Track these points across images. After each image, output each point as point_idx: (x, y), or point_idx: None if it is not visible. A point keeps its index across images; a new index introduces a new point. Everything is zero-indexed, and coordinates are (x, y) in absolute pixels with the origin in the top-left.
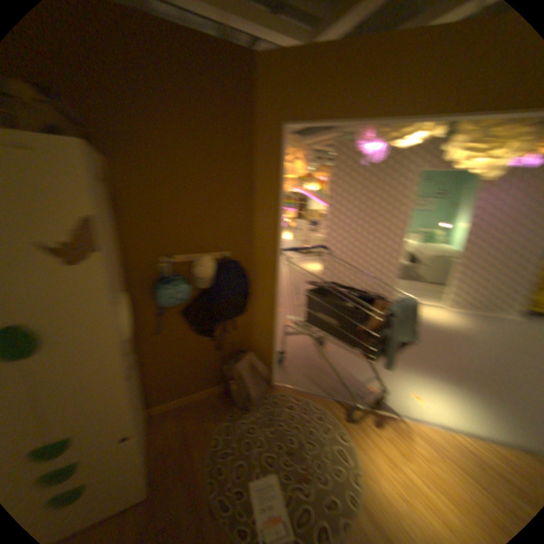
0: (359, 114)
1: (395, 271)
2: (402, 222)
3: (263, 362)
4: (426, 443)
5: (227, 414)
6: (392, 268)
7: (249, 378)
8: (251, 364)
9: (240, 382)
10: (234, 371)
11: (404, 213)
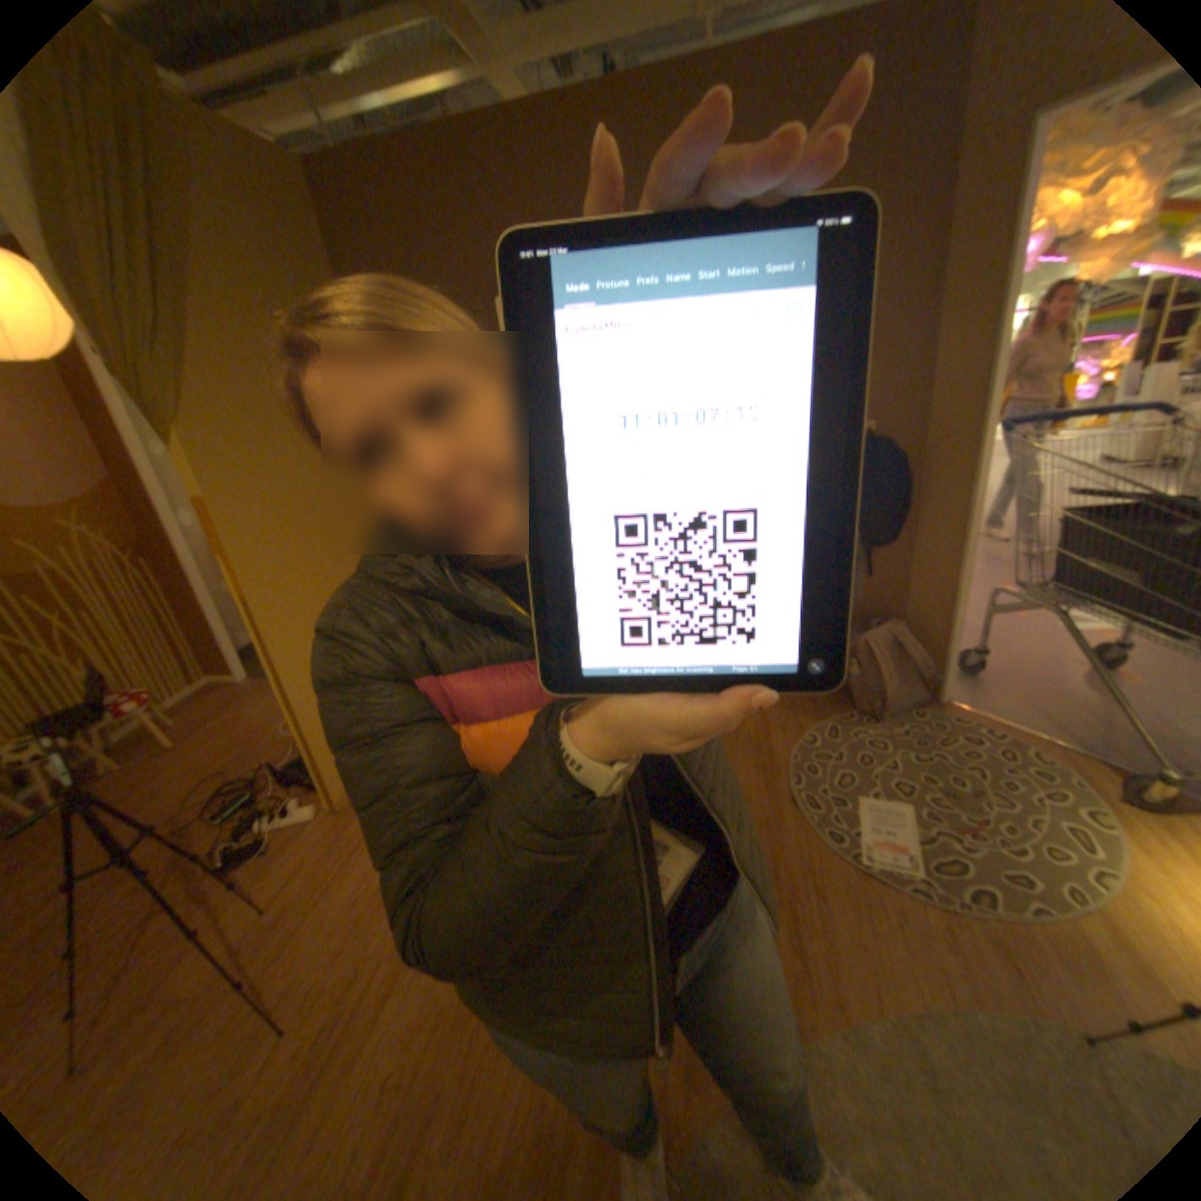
0: None
1: None
2: None
3: (928, 651)
4: None
5: (841, 715)
6: None
7: (891, 661)
8: (899, 642)
9: (872, 665)
10: (863, 642)
11: None
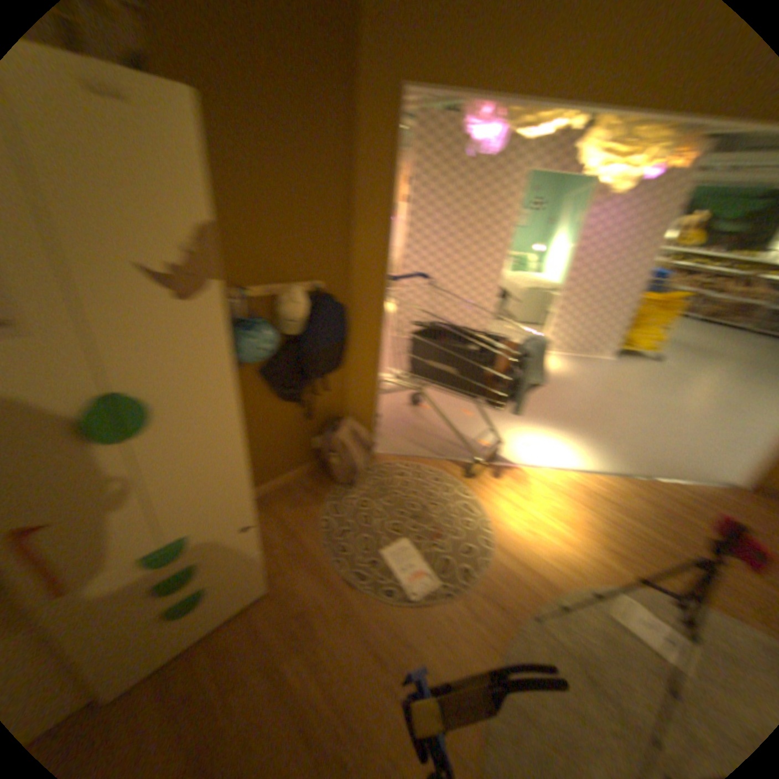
0: (514, 89)
1: (493, 310)
2: (505, 244)
3: (365, 428)
4: (544, 485)
5: (333, 492)
6: (491, 305)
7: (359, 447)
8: (356, 431)
9: (350, 453)
10: (342, 441)
11: (509, 231)
